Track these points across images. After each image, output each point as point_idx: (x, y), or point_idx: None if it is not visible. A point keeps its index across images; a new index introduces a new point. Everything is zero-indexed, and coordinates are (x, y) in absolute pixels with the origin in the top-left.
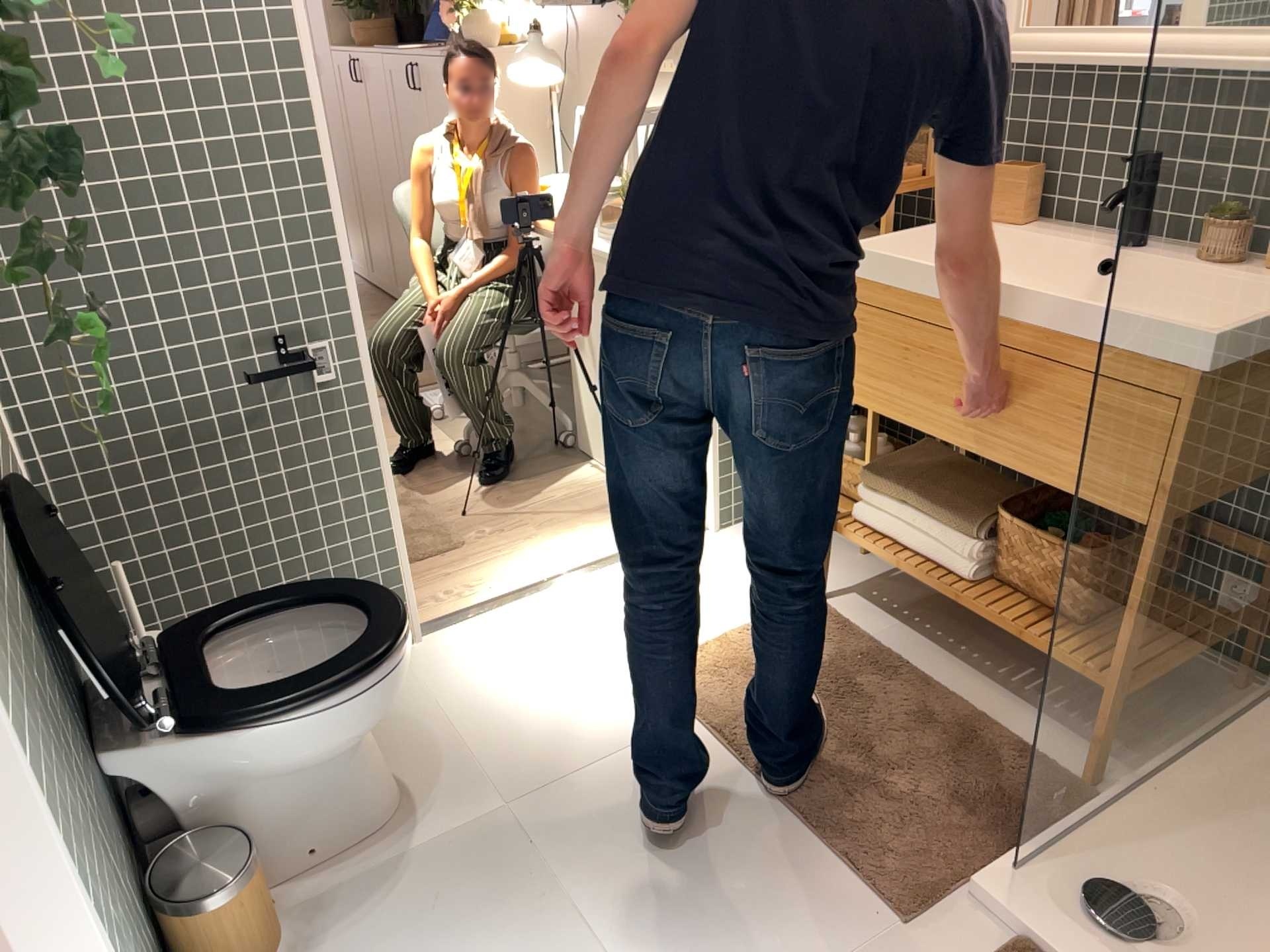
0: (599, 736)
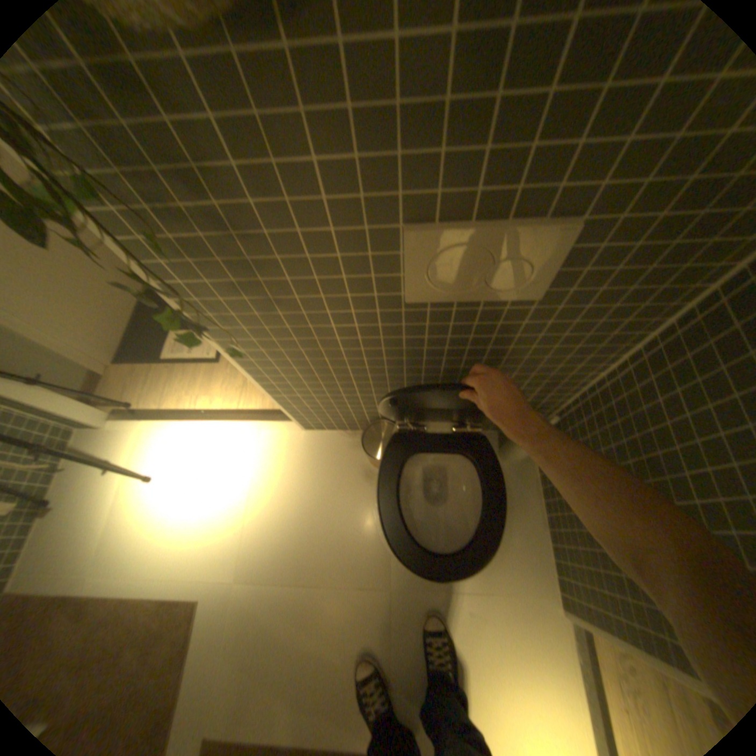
0: (408, 681)
